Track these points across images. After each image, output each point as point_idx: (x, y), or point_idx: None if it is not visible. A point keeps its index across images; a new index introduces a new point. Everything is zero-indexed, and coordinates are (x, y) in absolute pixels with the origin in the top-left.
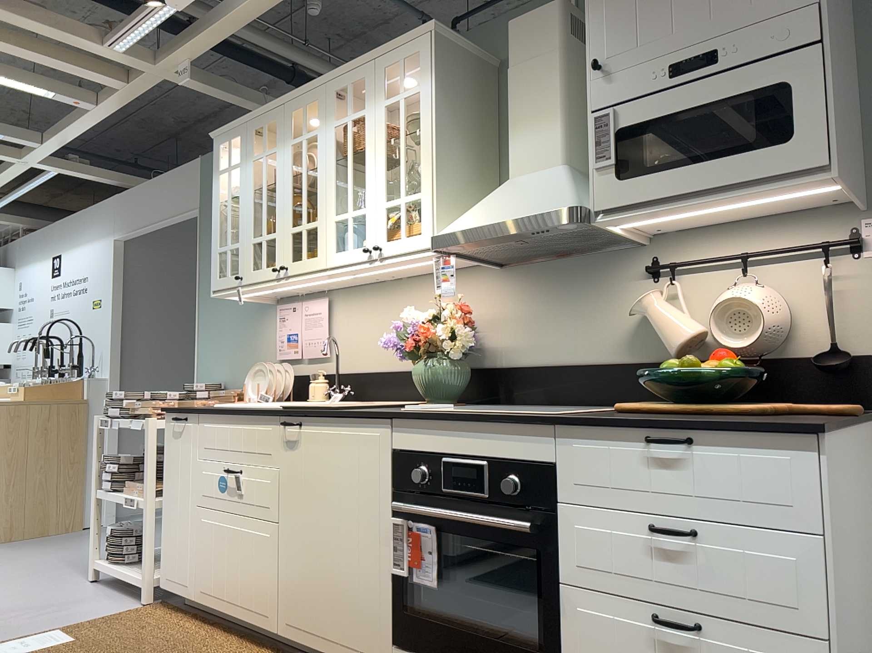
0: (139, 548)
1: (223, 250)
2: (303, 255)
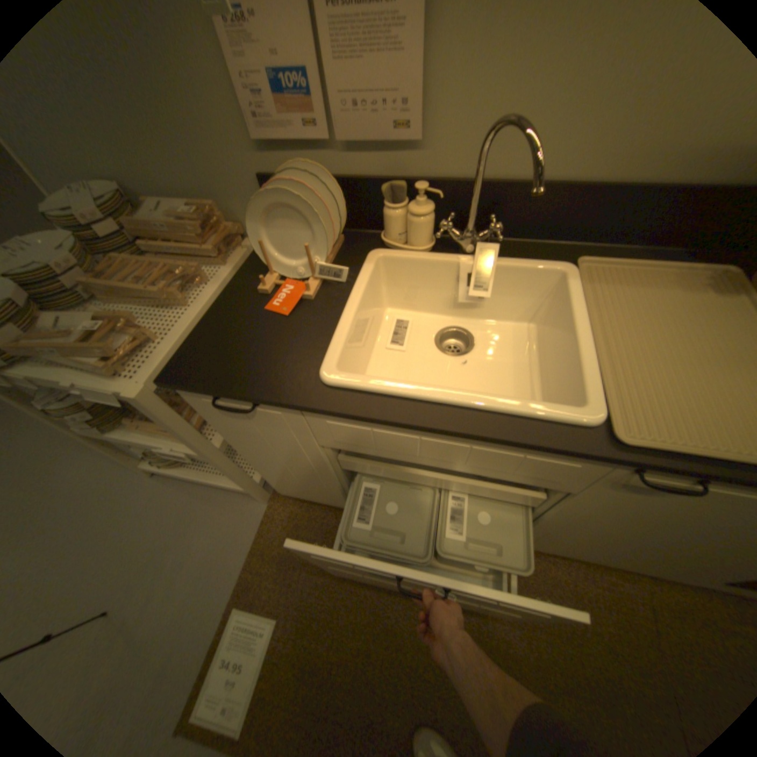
0: None
1: None
2: None
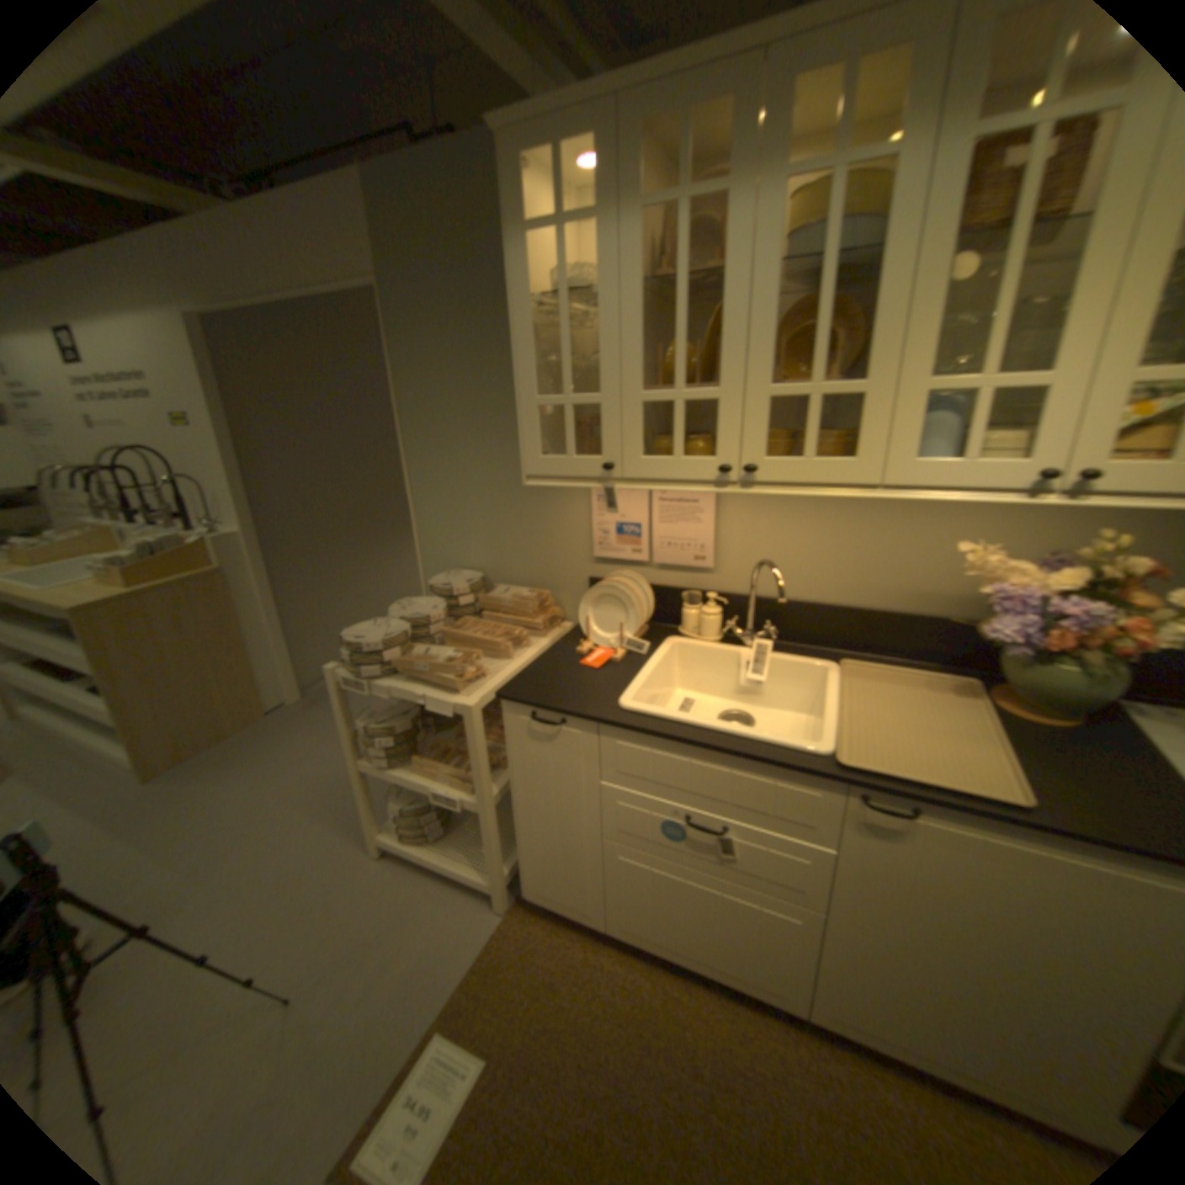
0: (441, 819)
1: (553, 404)
2: (812, 450)
